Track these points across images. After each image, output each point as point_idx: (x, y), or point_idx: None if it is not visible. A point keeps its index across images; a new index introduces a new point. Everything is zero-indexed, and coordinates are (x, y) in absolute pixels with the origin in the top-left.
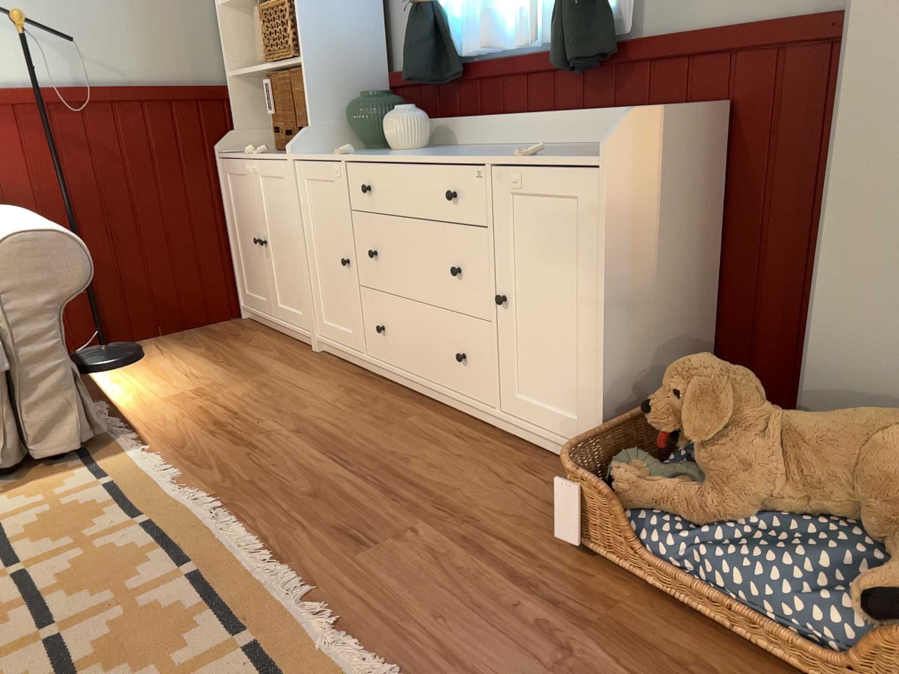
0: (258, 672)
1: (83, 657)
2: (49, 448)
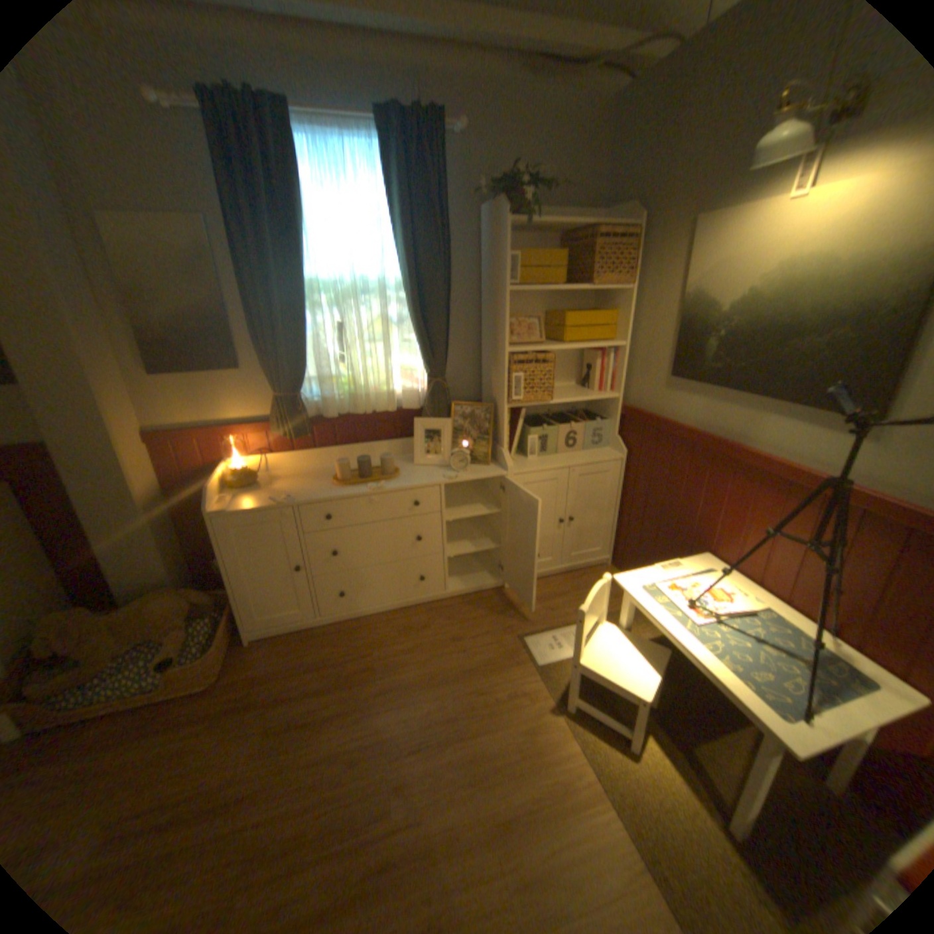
0: None
1: None
2: None
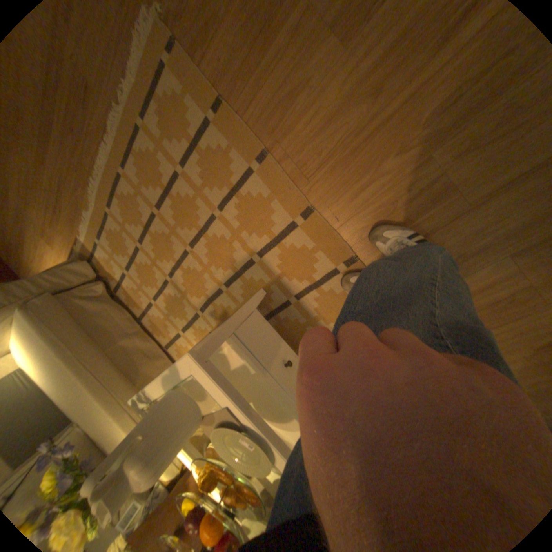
0: (146, 104)
1: (158, 189)
2: (88, 271)
